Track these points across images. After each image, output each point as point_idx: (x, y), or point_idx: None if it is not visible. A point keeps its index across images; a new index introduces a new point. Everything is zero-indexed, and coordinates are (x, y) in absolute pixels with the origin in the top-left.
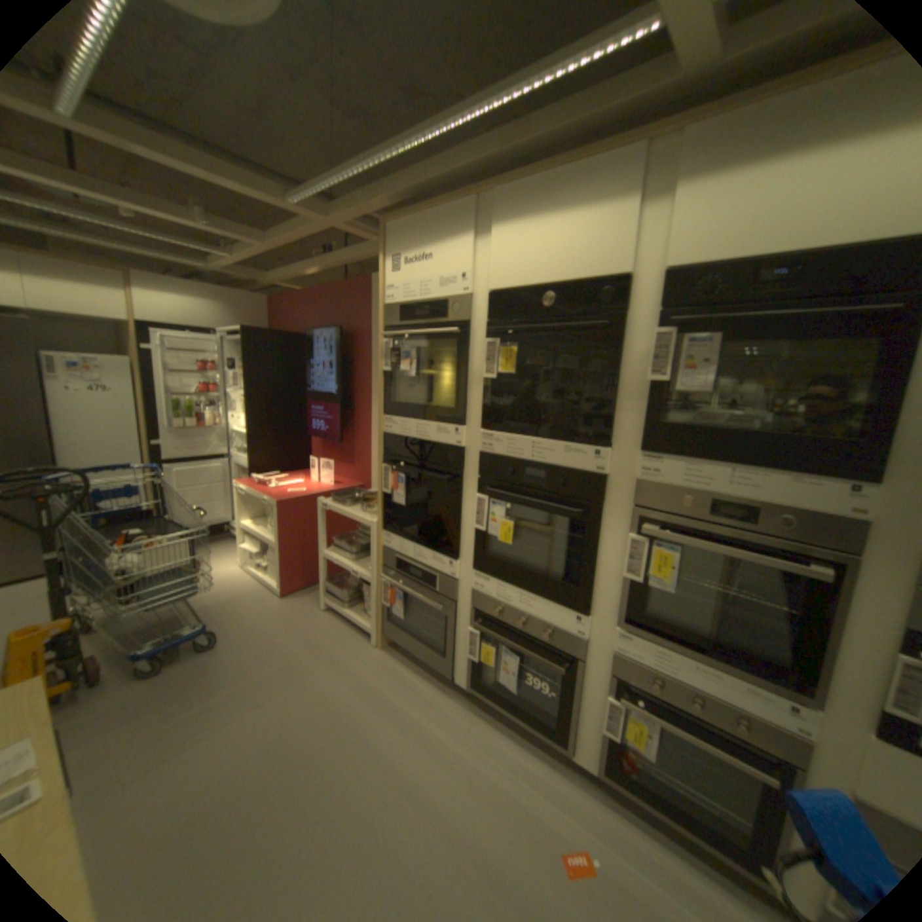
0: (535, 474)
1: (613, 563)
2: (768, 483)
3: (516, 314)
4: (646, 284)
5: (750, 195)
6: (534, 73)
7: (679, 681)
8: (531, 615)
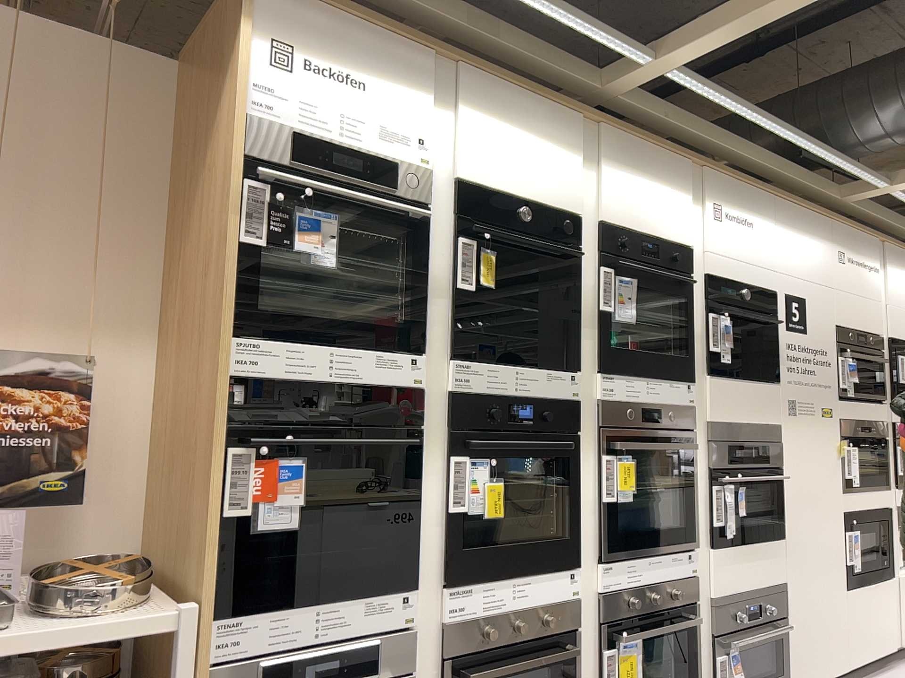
0: (518, 410)
1: (588, 492)
2: (661, 389)
3: (492, 216)
4: (588, 228)
5: (635, 192)
6: (565, 16)
7: (640, 583)
8: (527, 605)
